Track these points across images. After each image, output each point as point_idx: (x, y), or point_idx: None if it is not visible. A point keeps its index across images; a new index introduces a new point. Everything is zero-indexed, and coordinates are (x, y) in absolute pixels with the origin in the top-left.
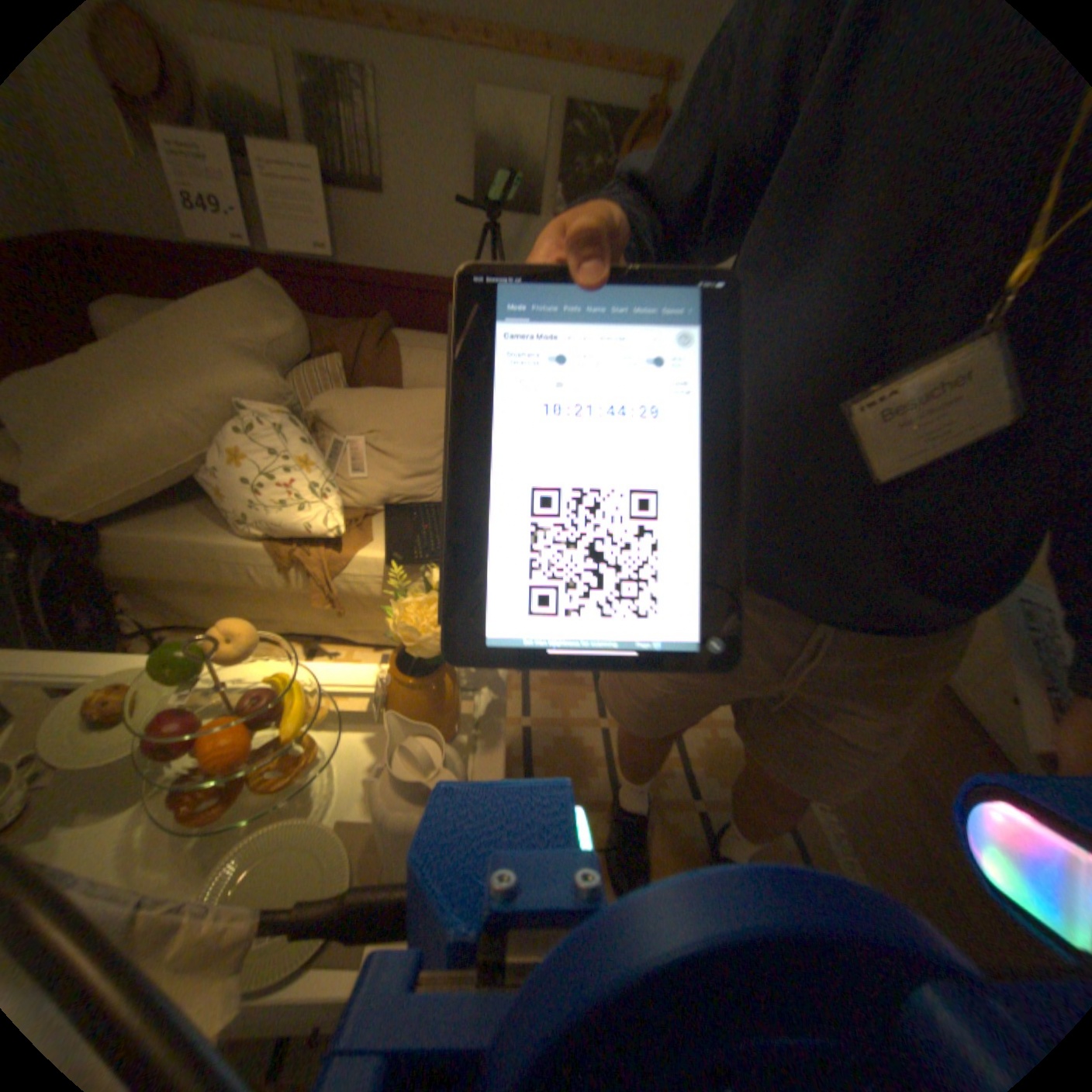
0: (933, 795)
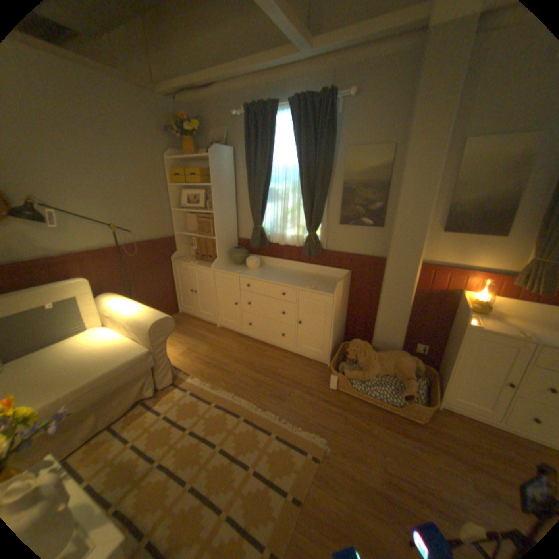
0: (248, 363)
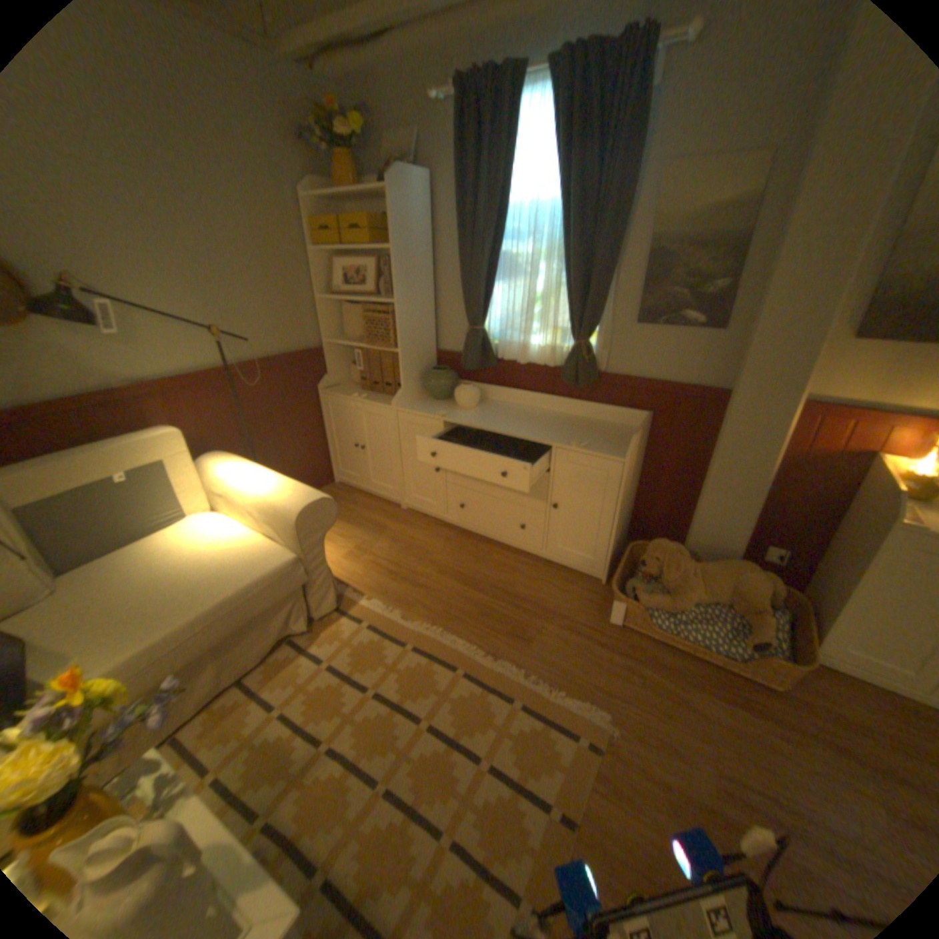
0: (462, 575)
